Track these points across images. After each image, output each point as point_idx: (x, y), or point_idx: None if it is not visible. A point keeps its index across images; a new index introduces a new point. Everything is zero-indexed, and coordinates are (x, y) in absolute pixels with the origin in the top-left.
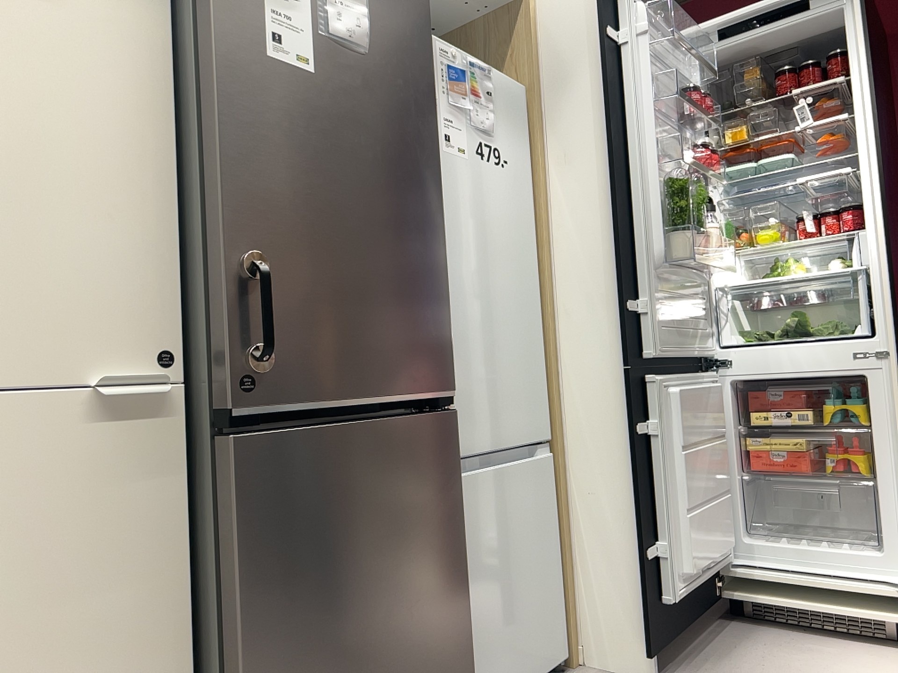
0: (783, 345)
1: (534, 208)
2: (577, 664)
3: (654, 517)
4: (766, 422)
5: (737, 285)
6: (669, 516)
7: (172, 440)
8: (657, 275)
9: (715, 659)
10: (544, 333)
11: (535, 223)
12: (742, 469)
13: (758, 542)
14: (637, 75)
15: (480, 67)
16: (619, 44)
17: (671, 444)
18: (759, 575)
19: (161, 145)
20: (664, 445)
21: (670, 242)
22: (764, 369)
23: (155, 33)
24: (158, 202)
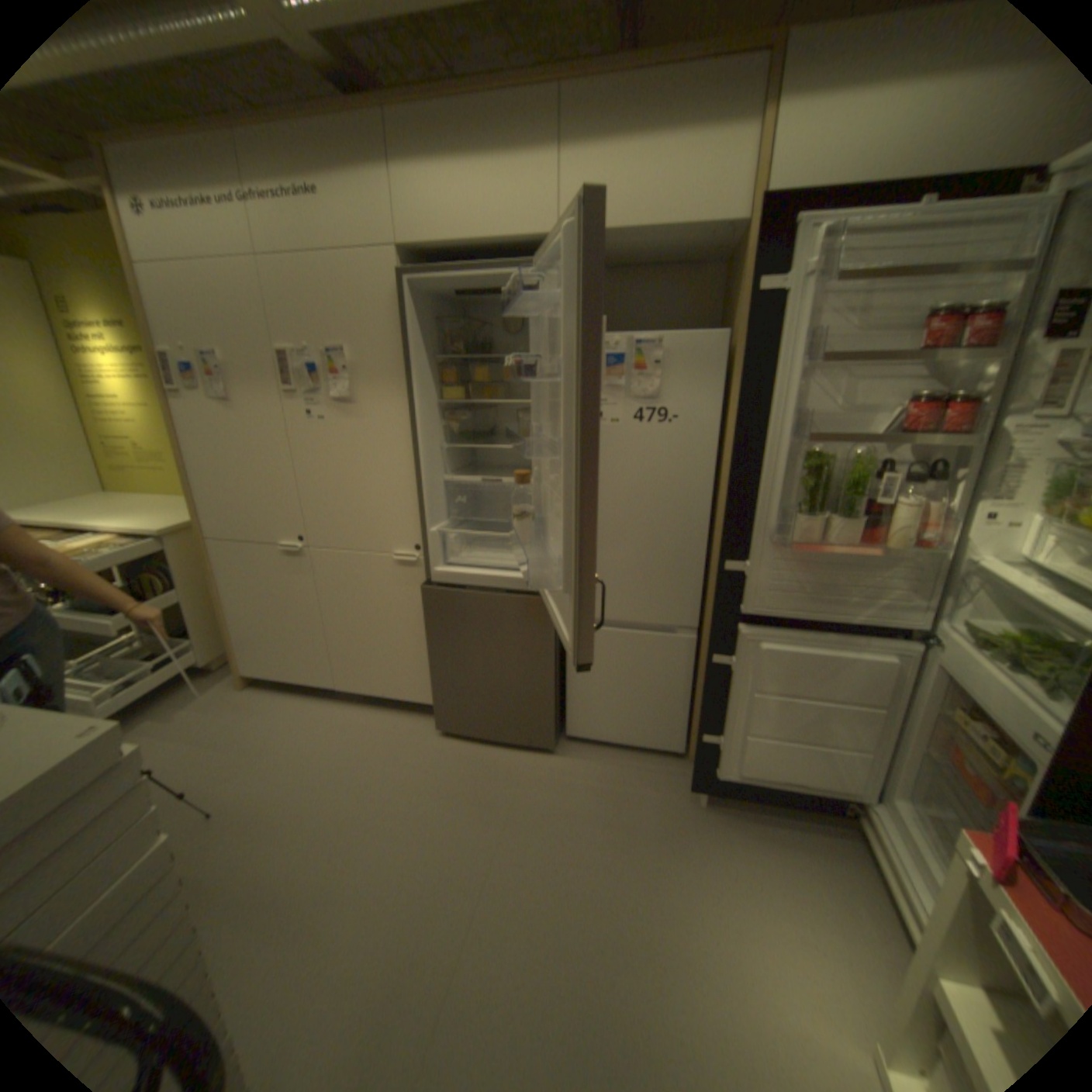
0: (988, 667)
1: (724, 446)
2: (690, 761)
3: (721, 719)
4: (960, 728)
5: (988, 568)
6: (728, 727)
7: (423, 575)
8: (772, 546)
9: (765, 837)
10: (711, 551)
11: (722, 460)
12: (928, 750)
13: (906, 814)
14: (792, 331)
15: (648, 341)
16: (783, 292)
17: (749, 683)
18: (878, 834)
19: (412, 464)
20: (736, 681)
21: (793, 518)
22: (961, 676)
23: (405, 414)
24: (412, 487)
